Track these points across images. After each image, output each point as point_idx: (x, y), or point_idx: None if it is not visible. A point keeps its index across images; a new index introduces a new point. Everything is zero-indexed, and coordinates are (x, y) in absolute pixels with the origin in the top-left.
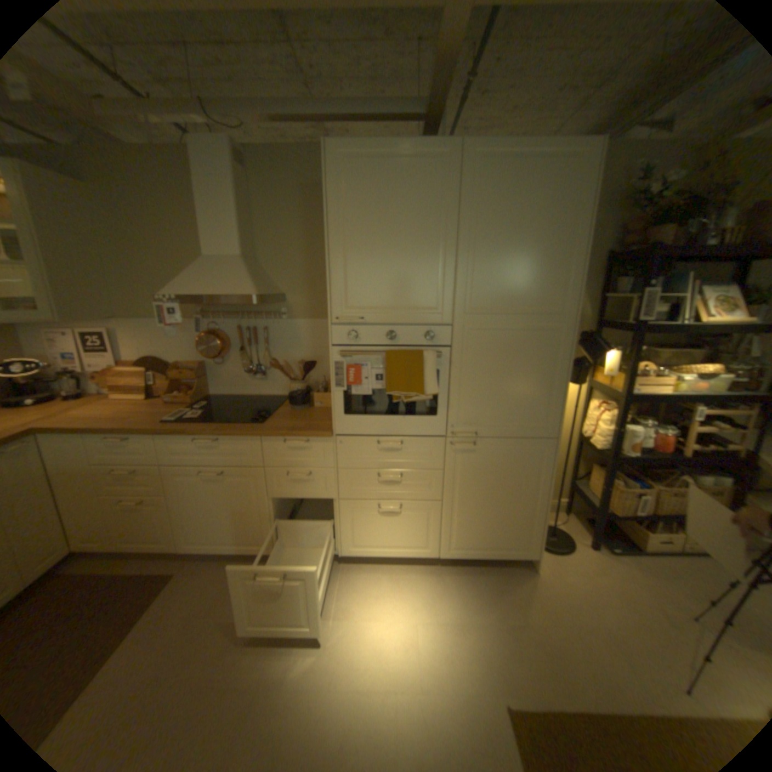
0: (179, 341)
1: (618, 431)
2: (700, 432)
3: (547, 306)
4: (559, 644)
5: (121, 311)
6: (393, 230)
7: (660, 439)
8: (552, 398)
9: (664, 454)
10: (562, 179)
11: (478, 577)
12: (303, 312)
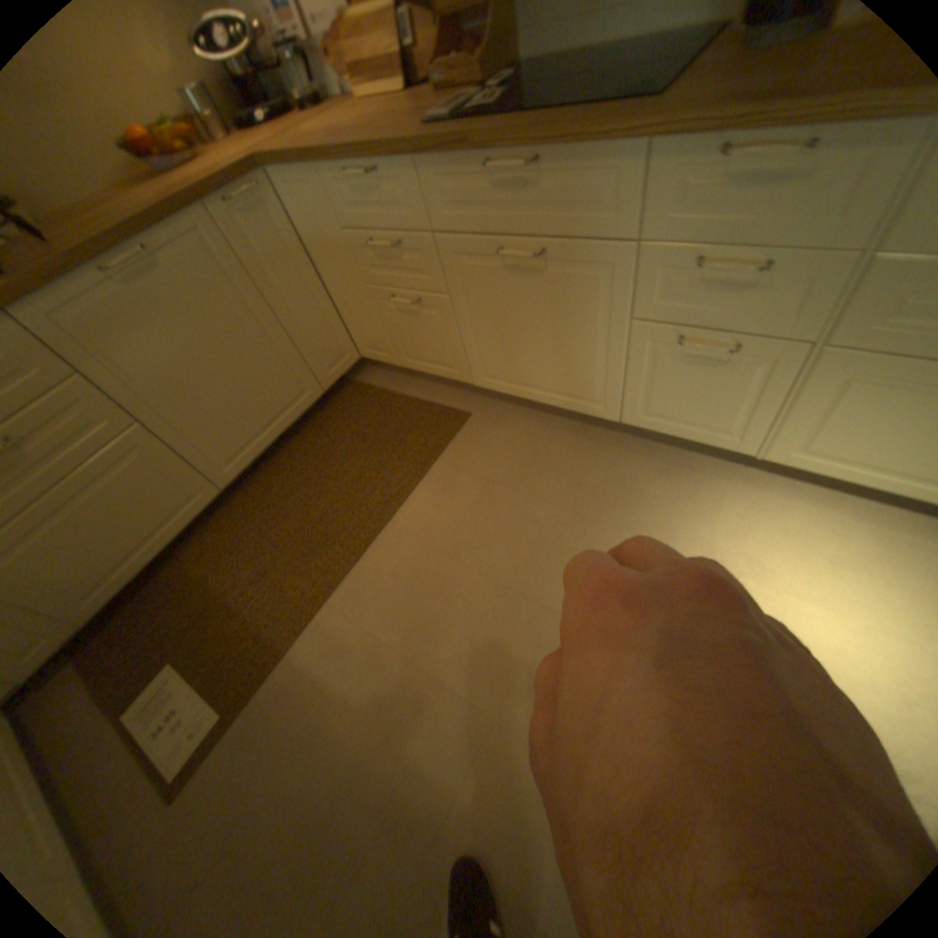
0: None
1: None
2: None
3: None
4: None
5: None
6: None
7: None
8: None
9: None
10: None
11: None
12: None
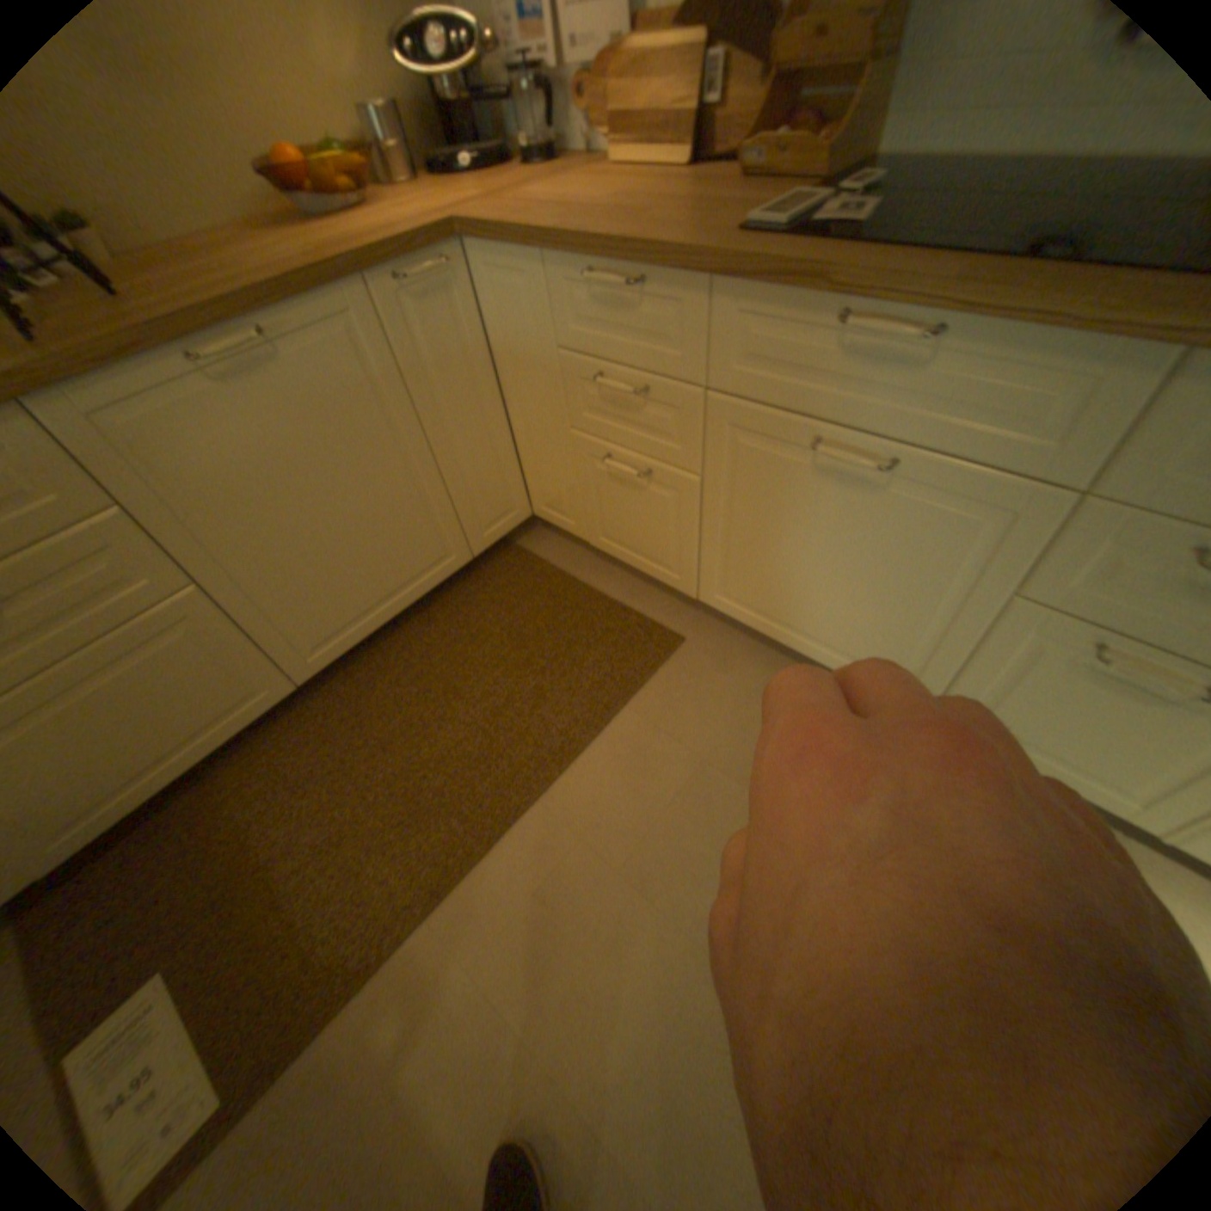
0: None
1: None
2: None
3: None
4: None
5: None
6: None
7: None
8: None
9: None
10: None
11: None
12: None
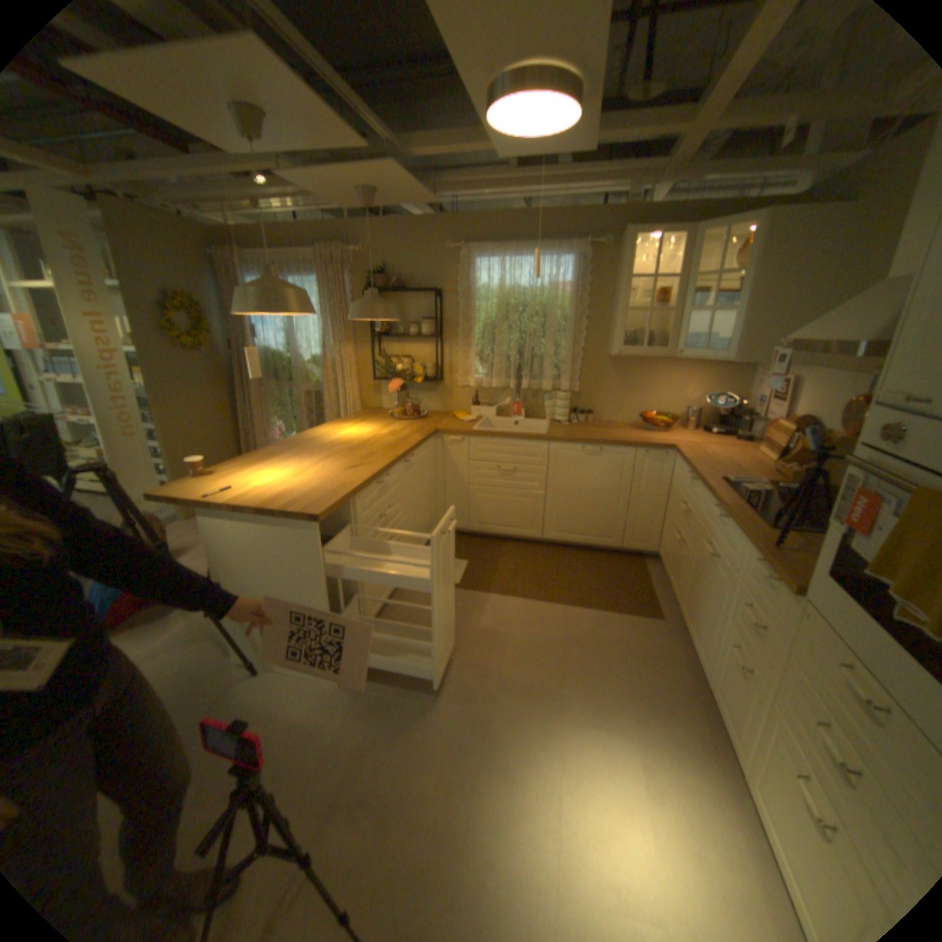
0: (846, 404)
1: None
2: None
3: None
4: None
5: (819, 358)
6: None
7: None
8: None
9: None
10: None
11: None
12: None
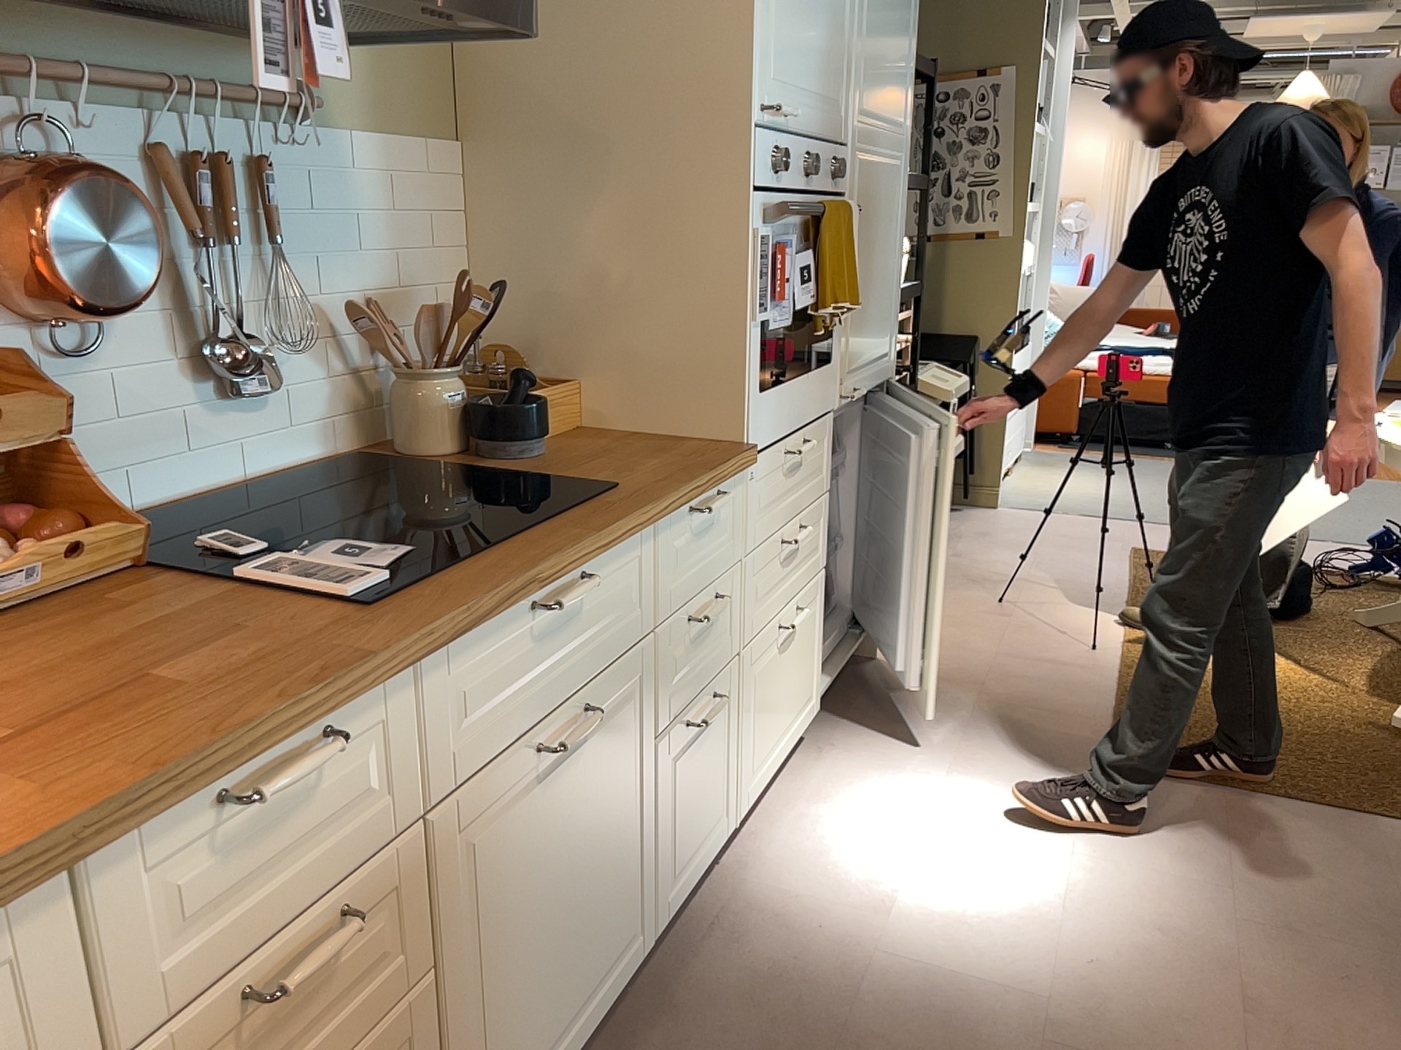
0: None
1: None
2: None
3: (898, 121)
4: (1009, 692)
5: None
6: None
7: None
8: (894, 298)
9: None
10: None
11: (853, 709)
12: (358, 103)
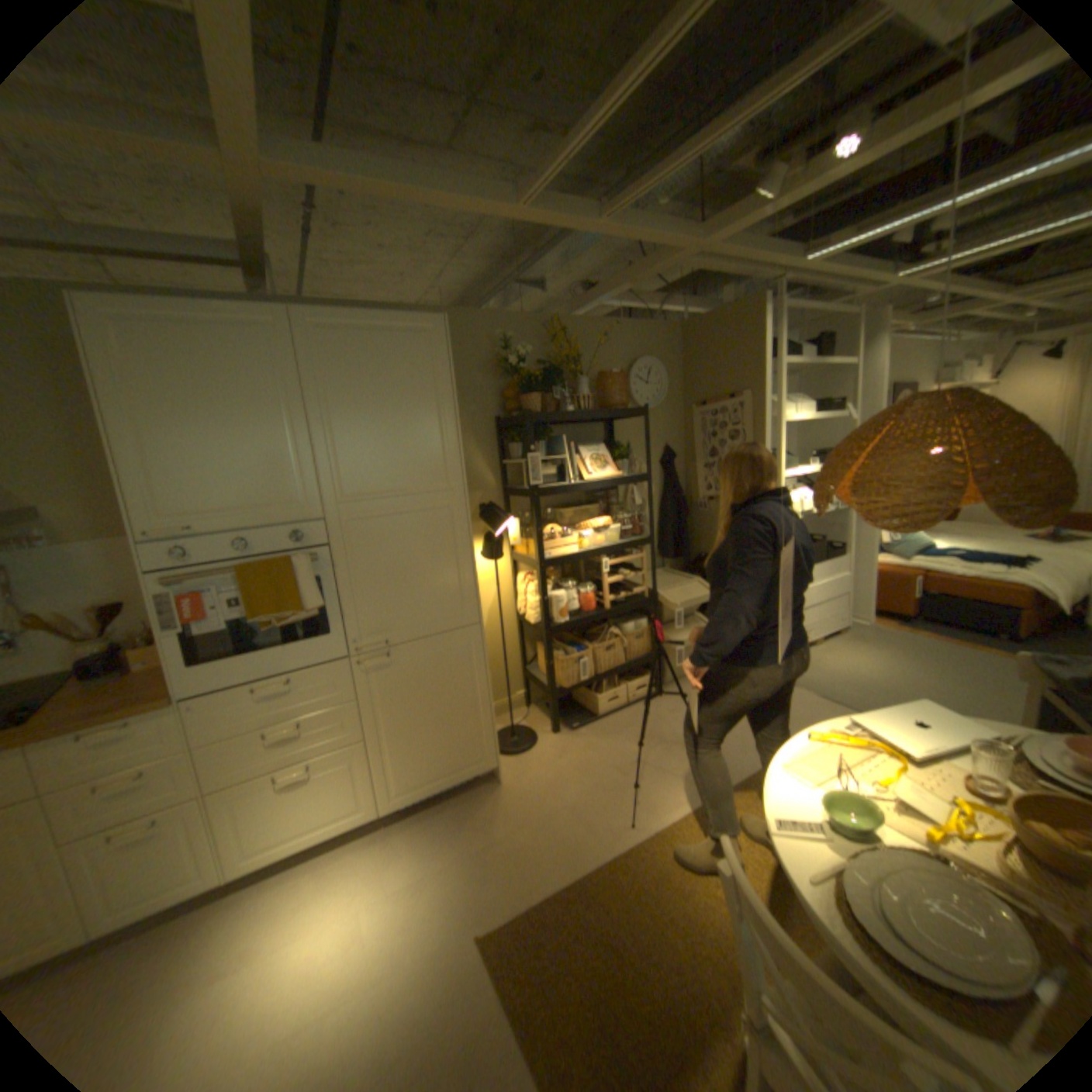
0: None
1: (543, 601)
2: (612, 583)
3: (430, 485)
4: (523, 846)
5: None
6: (212, 412)
7: (581, 599)
8: (461, 581)
9: (588, 613)
10: (412, 355)
11: (431, 820)
12: (78, 531)
